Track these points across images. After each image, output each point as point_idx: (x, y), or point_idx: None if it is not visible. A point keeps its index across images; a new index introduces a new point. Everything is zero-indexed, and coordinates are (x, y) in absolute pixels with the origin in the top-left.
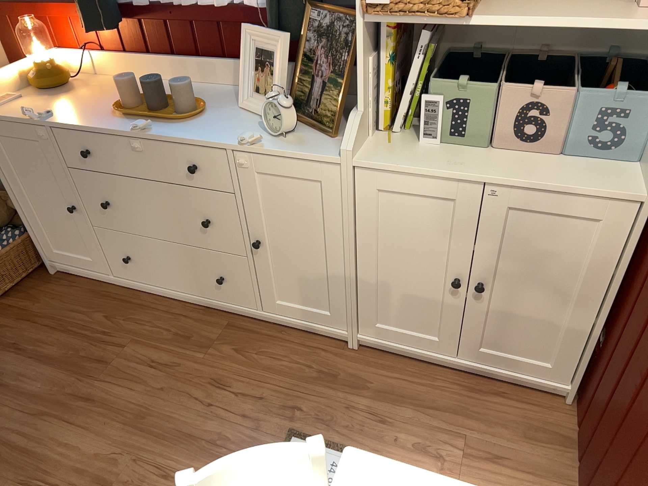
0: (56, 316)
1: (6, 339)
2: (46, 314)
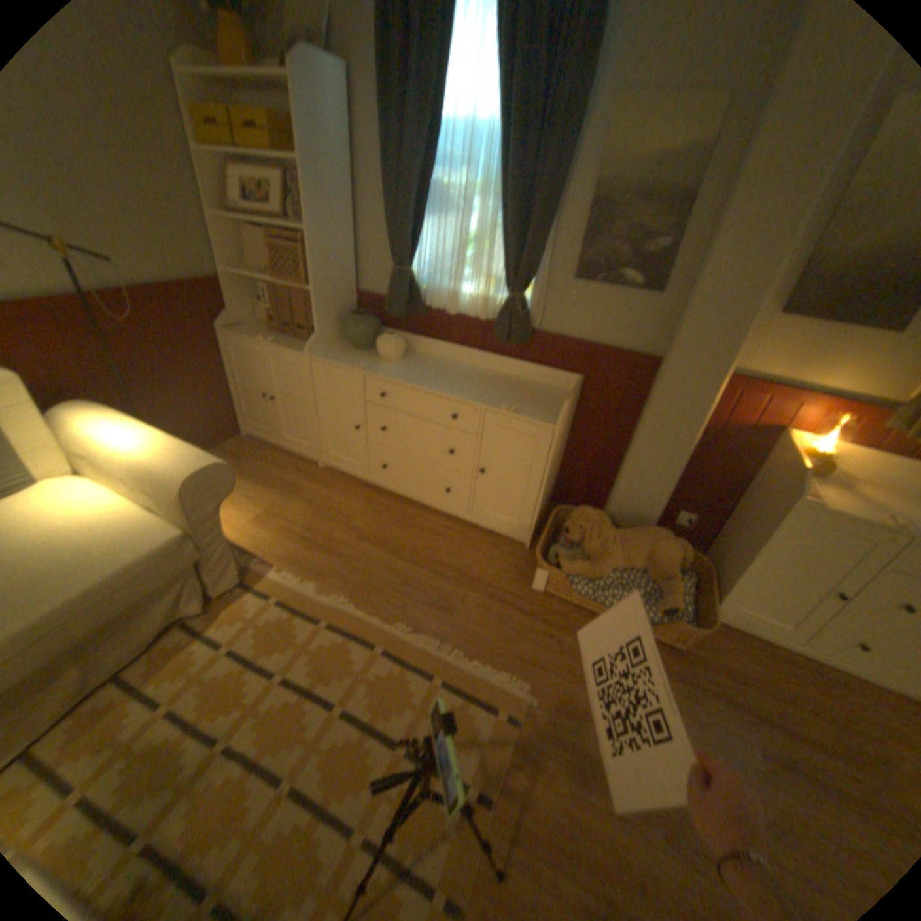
0: (768, 684)
1: (747, 709)
2: (754, 679)
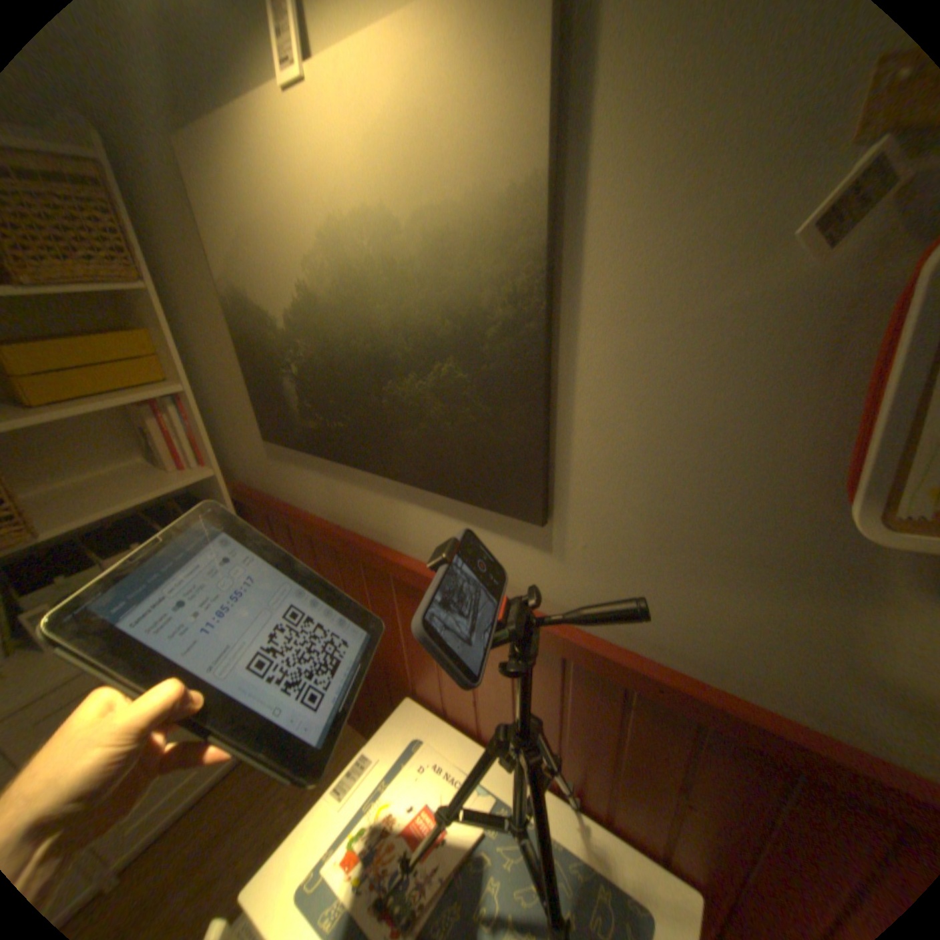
0: None
1: None
2: None
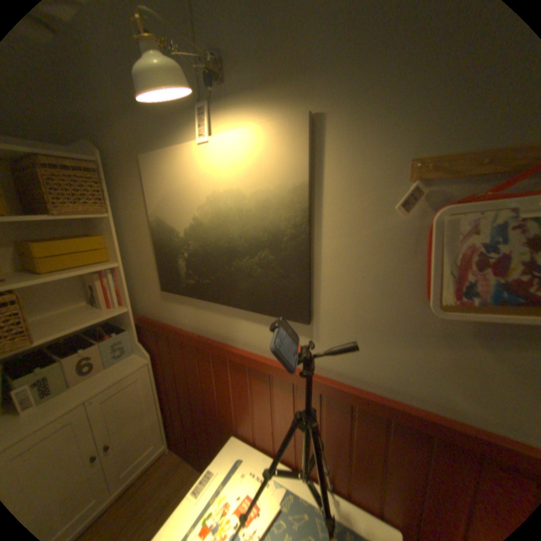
0: None
1: None
2: None
